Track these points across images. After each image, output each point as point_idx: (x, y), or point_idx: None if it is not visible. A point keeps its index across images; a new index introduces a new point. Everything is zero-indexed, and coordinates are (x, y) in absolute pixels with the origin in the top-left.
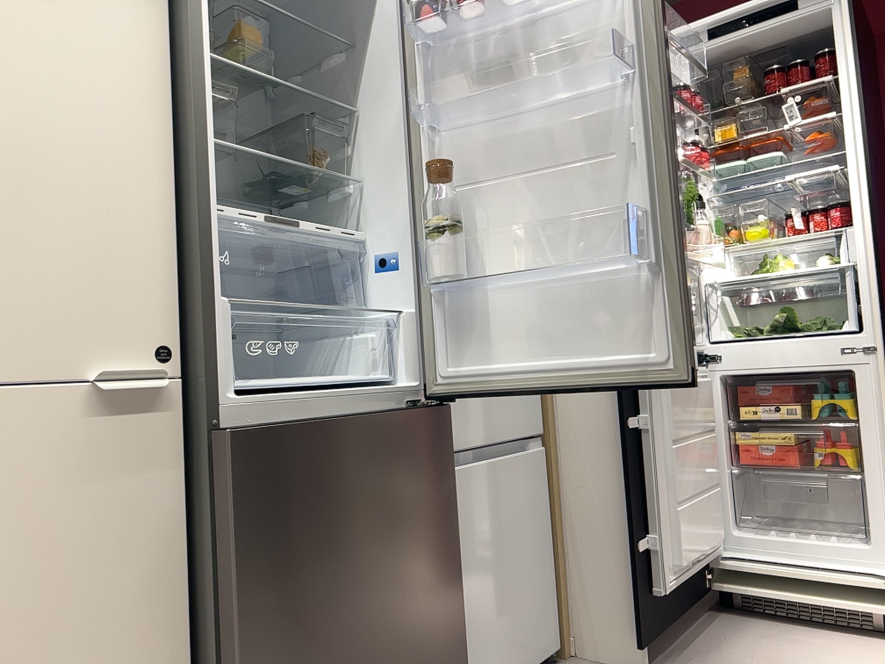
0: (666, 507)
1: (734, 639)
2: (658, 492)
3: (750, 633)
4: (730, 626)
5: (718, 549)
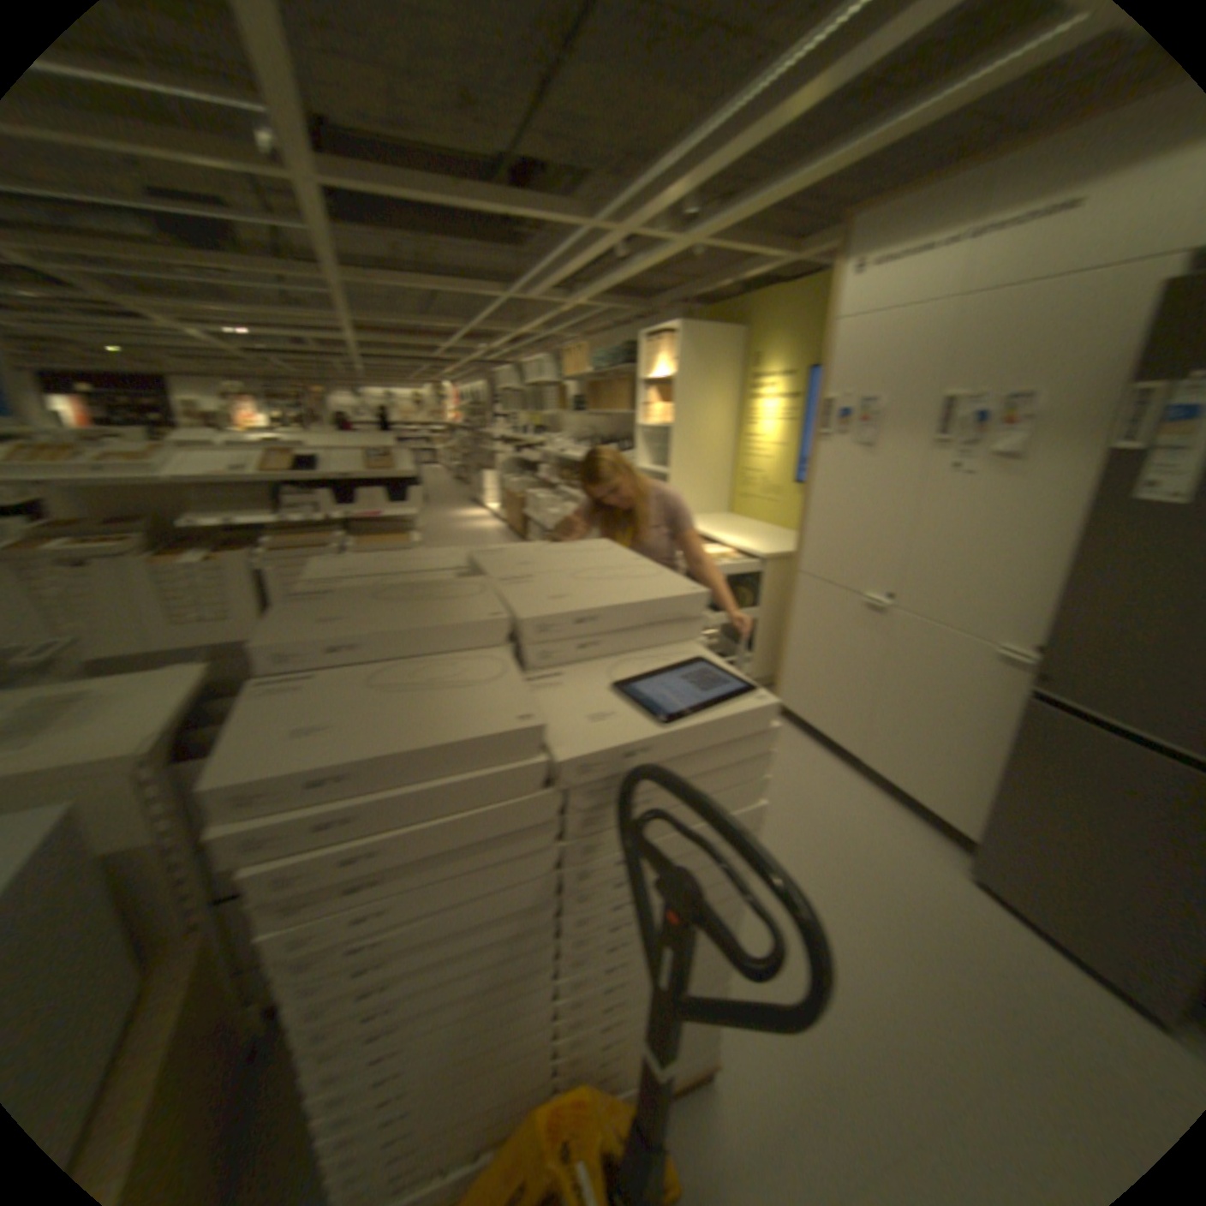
0: None
1: None
2: None
3: None
4: None
5: None
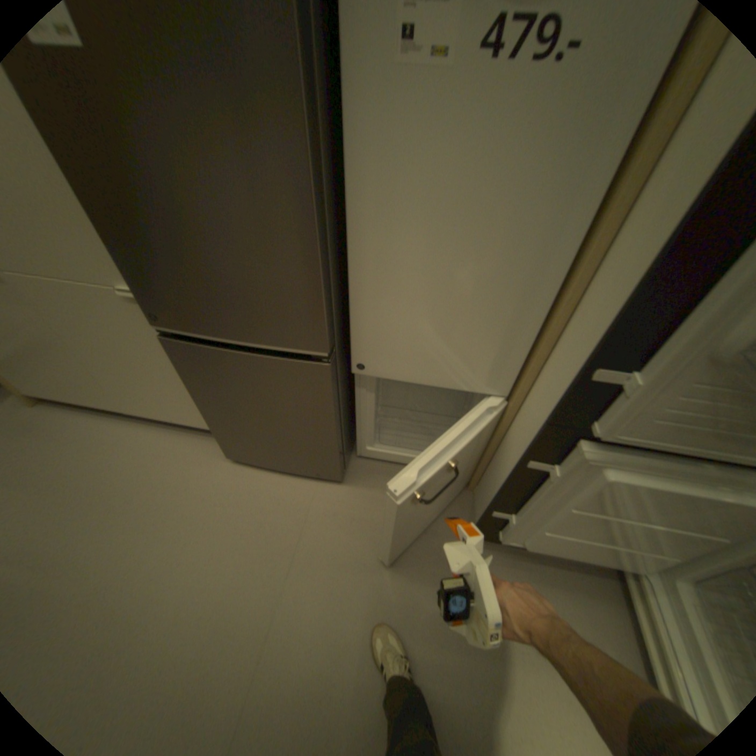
0: (540, 520)
1: (568, 597)
2: (532, 510)
3: (587, 608)
4: (590, 590)
5: (633, 567)
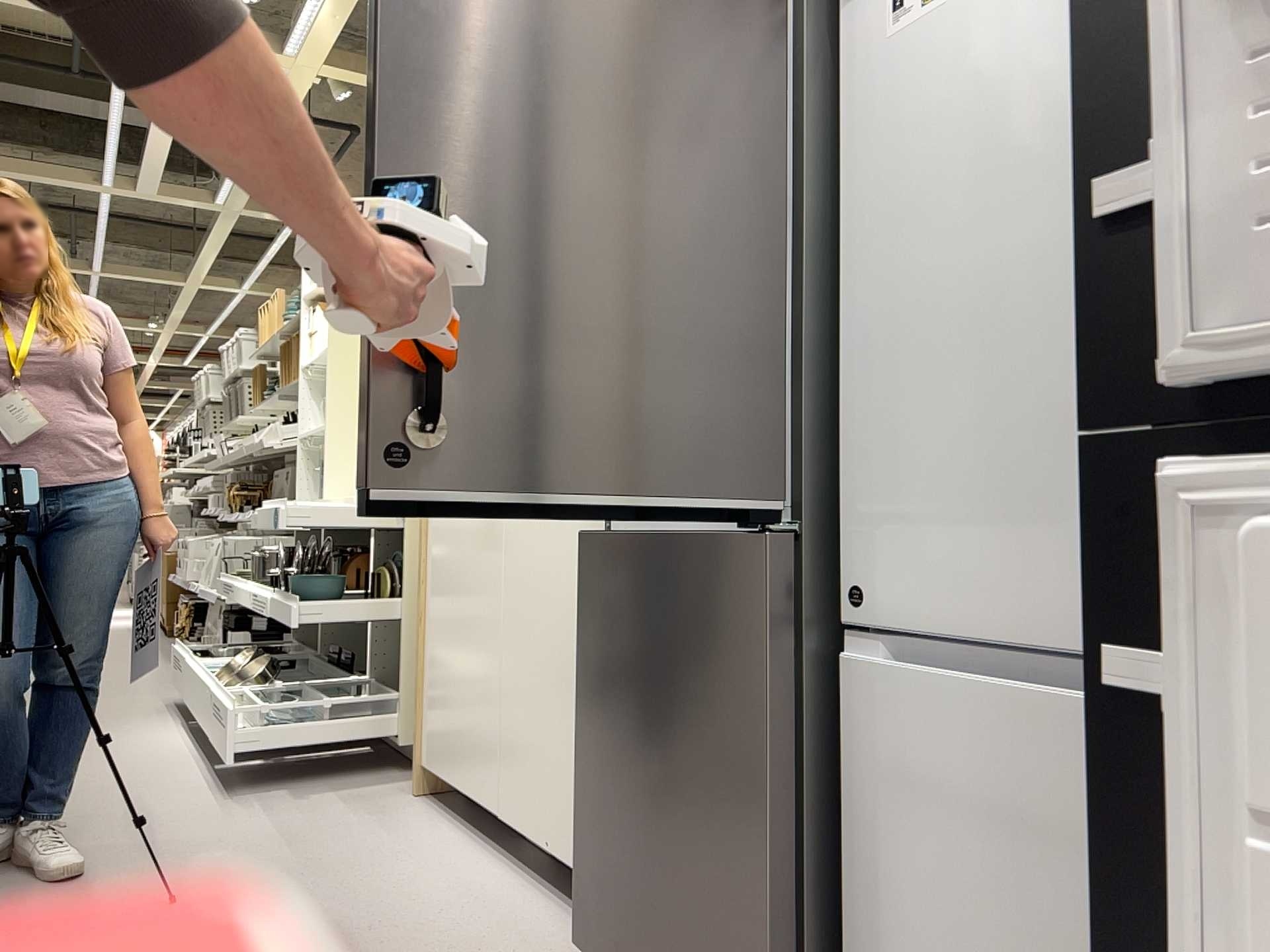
0: None
1: None
2: None
3: None
4: None
5: None
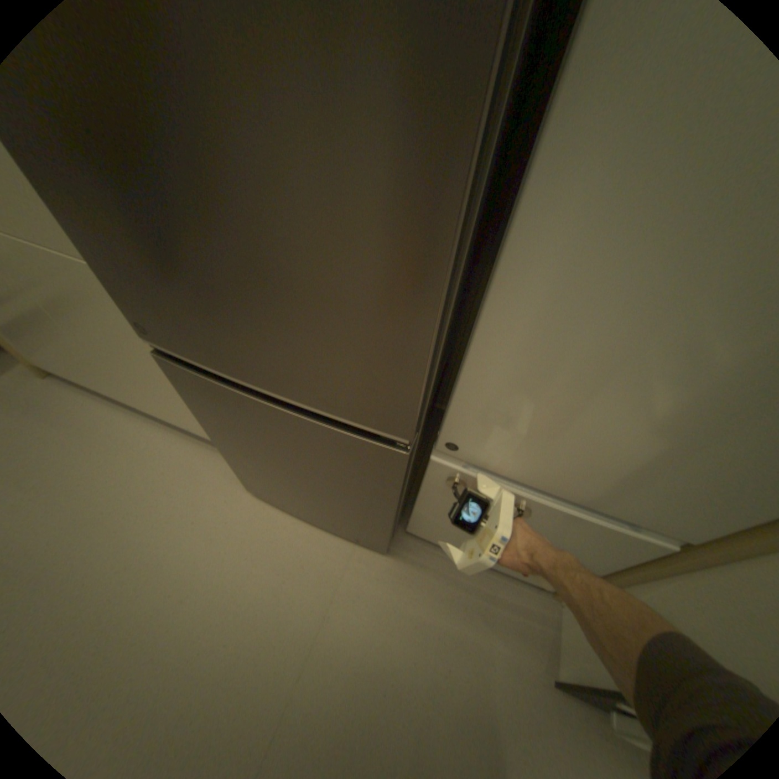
0: None
1: None
2: None
3: None
4: None
5: None
